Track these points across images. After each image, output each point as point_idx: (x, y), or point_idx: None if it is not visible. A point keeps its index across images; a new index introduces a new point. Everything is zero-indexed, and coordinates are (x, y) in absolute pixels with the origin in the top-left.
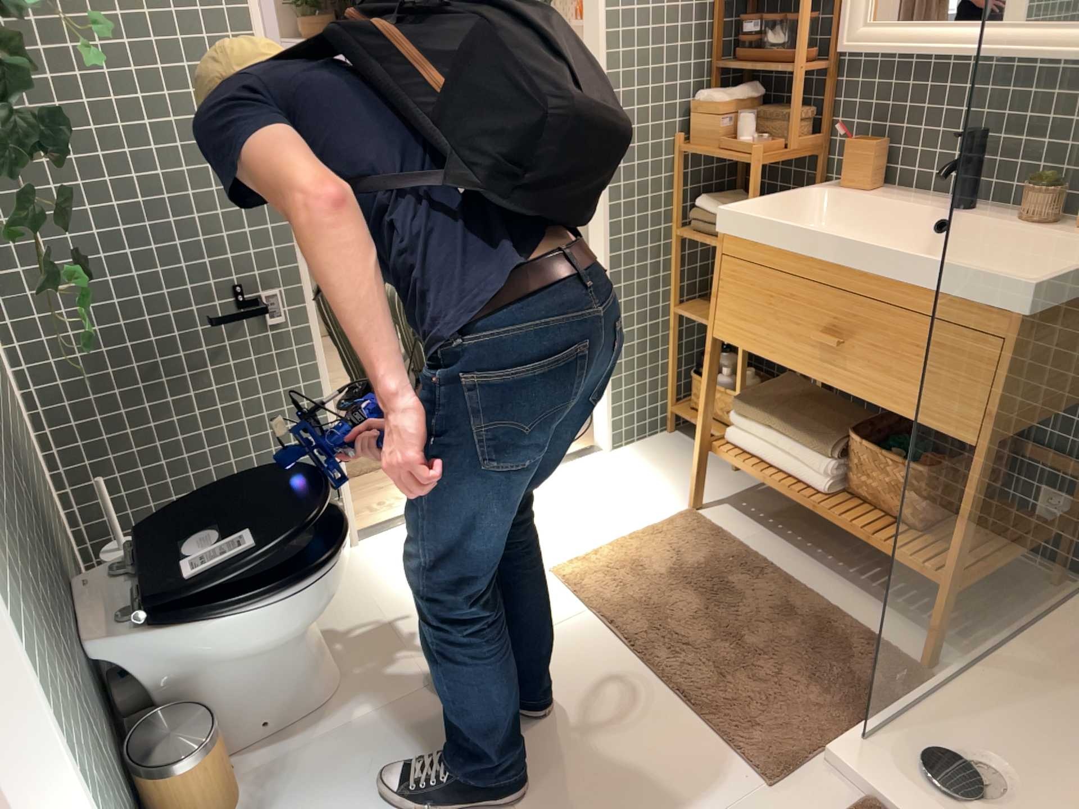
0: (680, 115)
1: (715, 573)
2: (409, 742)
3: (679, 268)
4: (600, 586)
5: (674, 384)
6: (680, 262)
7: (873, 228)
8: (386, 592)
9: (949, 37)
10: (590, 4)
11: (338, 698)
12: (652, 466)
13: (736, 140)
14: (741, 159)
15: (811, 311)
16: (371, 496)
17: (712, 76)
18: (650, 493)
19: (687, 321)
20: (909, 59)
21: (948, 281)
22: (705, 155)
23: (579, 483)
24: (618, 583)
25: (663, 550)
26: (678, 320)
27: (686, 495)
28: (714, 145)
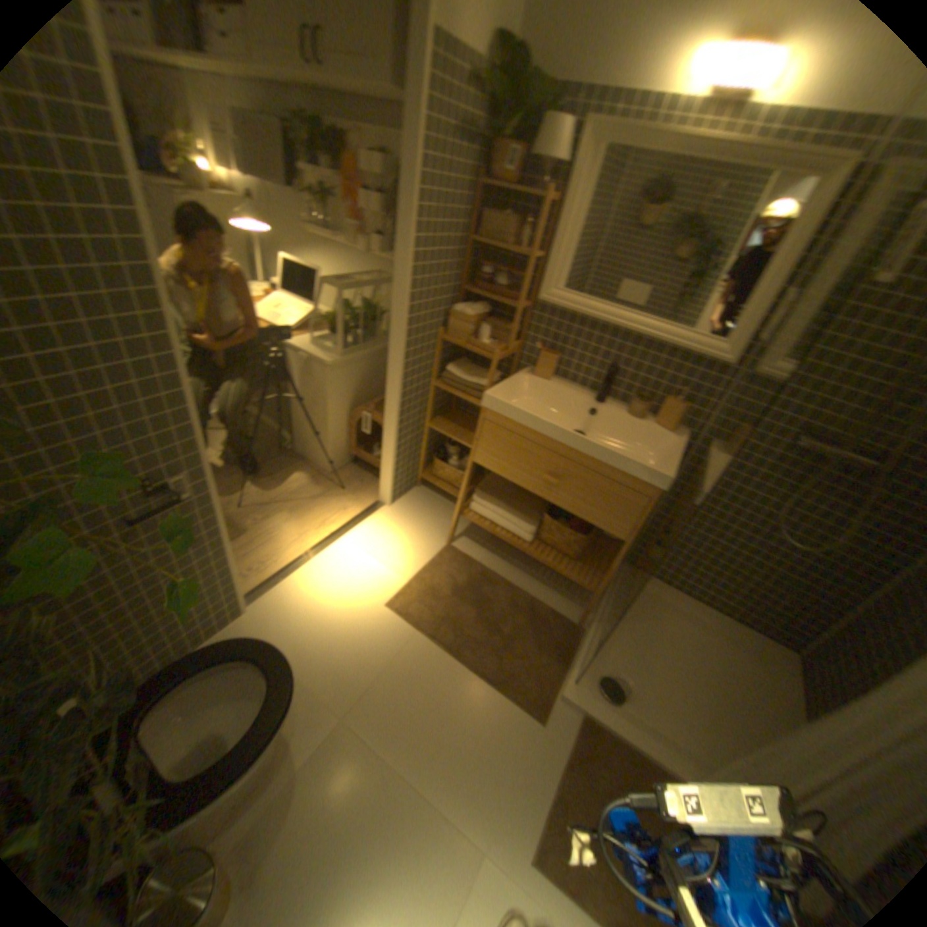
0: (442, 317)
1: (473, 587)
2: (340, 773)
3: (431, 403)
4: (415, 610)
5: (422, 463)
6: (429, 397)
7: (551, 401)
8: (279, 649)
9: (615, 316)
10: (398, 240)
11: (276, 755)
12: (414, 512)
13: (480, 342)
14: (481, 352)
15: (527, 451)
16: (237, 564)
17: (456, 289)
18: (419, 533)
19: (429, 427)
20: (590, 321)
21: (618, 458)
22: (457, 344)
23: (377, 532)
24: (425, 605)
25: (441, 575)
26: (425, 428)
27: (440, 532)
28: (461, 338)
